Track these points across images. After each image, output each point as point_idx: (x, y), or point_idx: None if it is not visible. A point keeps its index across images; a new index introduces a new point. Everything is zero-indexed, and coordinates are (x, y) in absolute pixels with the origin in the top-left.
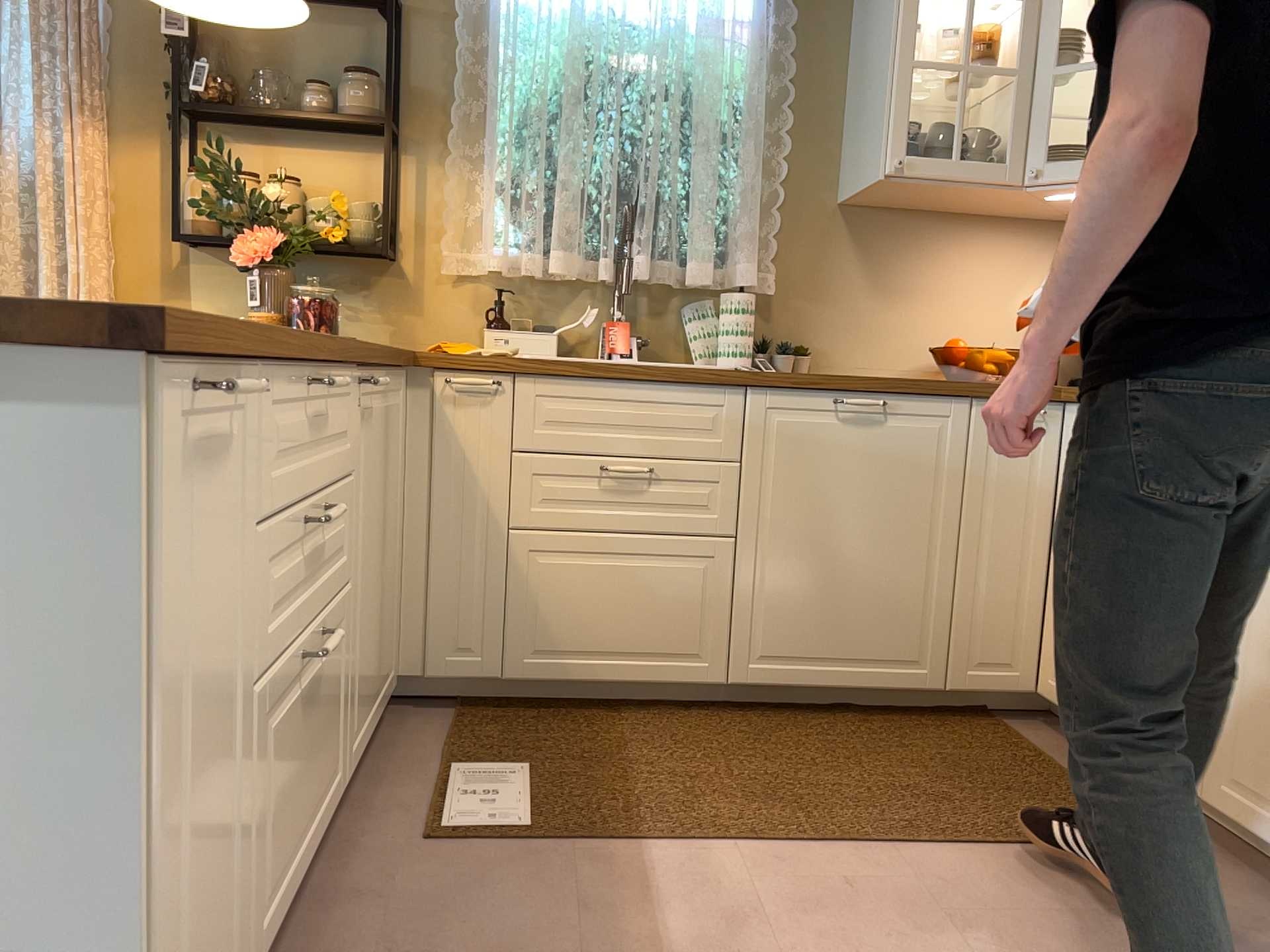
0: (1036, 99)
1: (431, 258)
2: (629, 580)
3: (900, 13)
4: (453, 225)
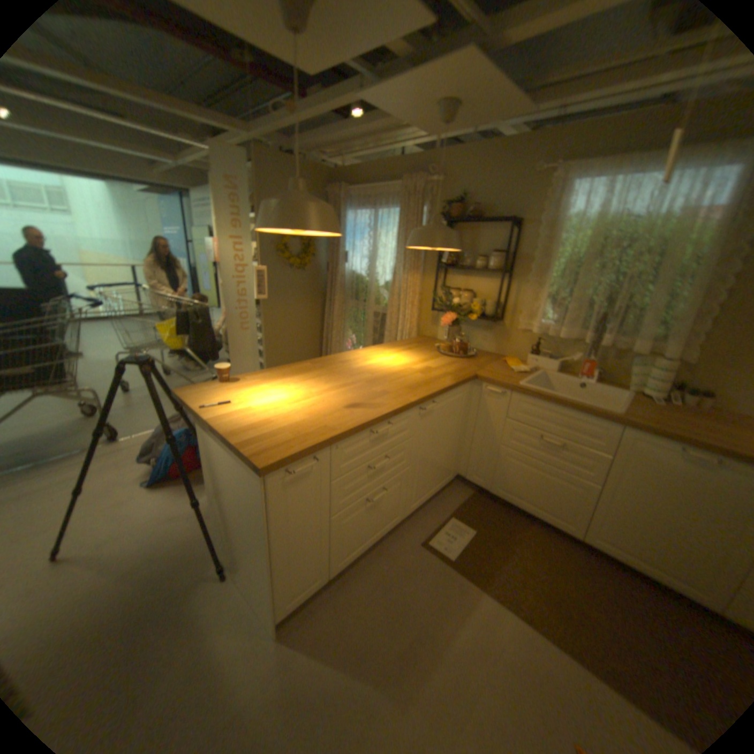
0: None
1: (515, 321)
2: (545, 482)
3: None
4: (525, 310)
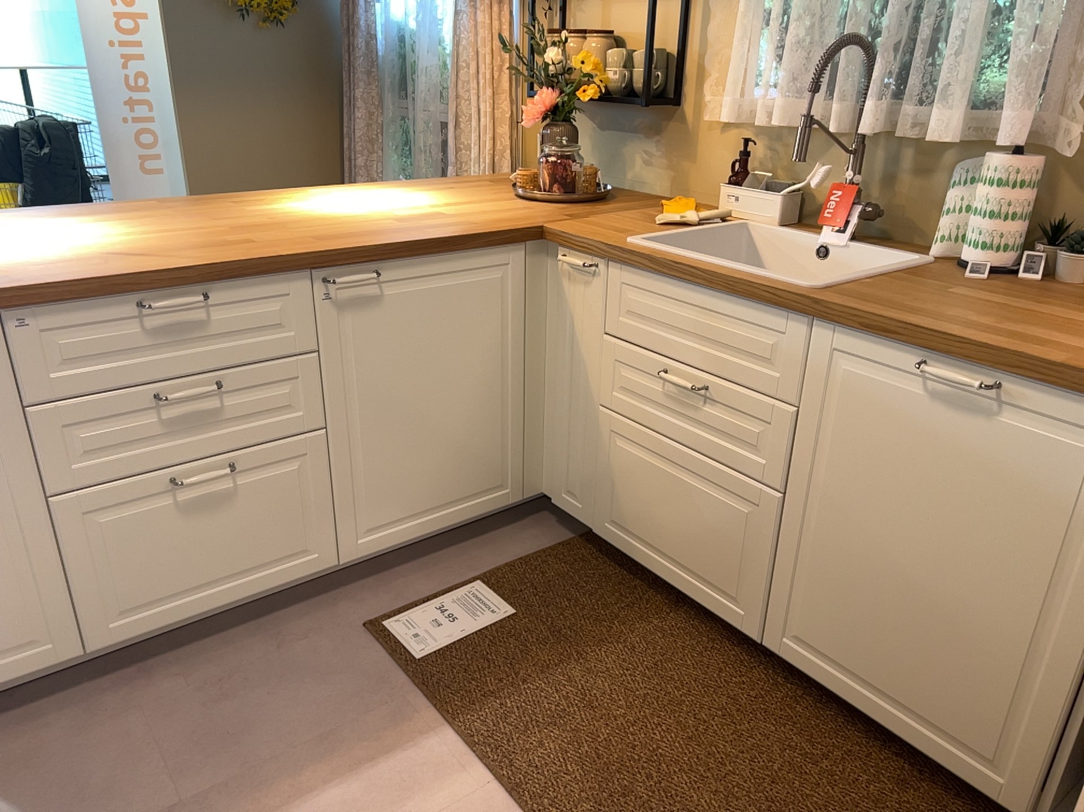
0: None
1: (702, 105)
2: (682, 492)
3: None
4: (716, 69)
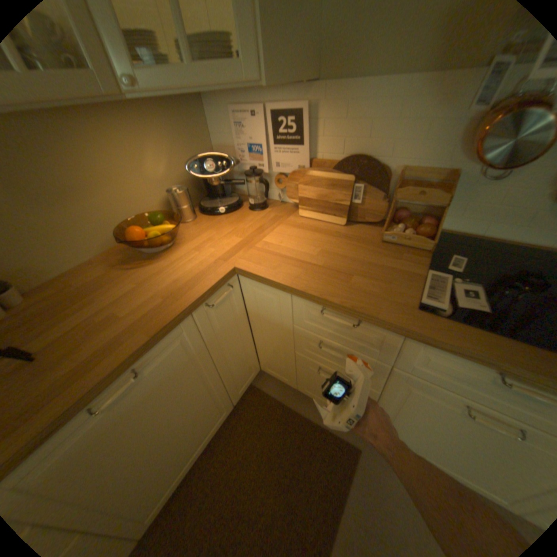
0: None
1: None
2: None
3: None
4: None
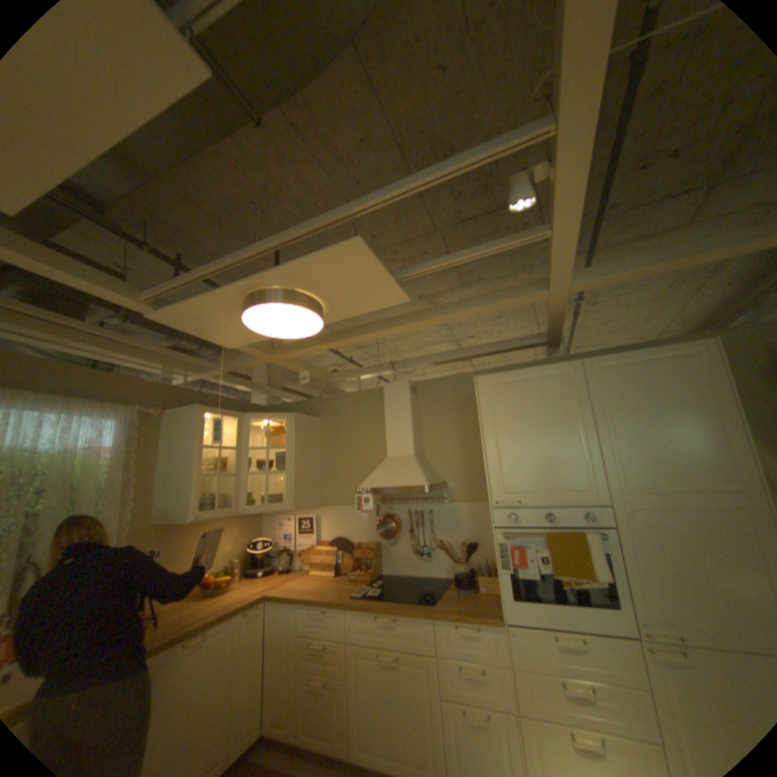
0: (240, 484)
1: None
2: None
3: (194, 458)
4: None
